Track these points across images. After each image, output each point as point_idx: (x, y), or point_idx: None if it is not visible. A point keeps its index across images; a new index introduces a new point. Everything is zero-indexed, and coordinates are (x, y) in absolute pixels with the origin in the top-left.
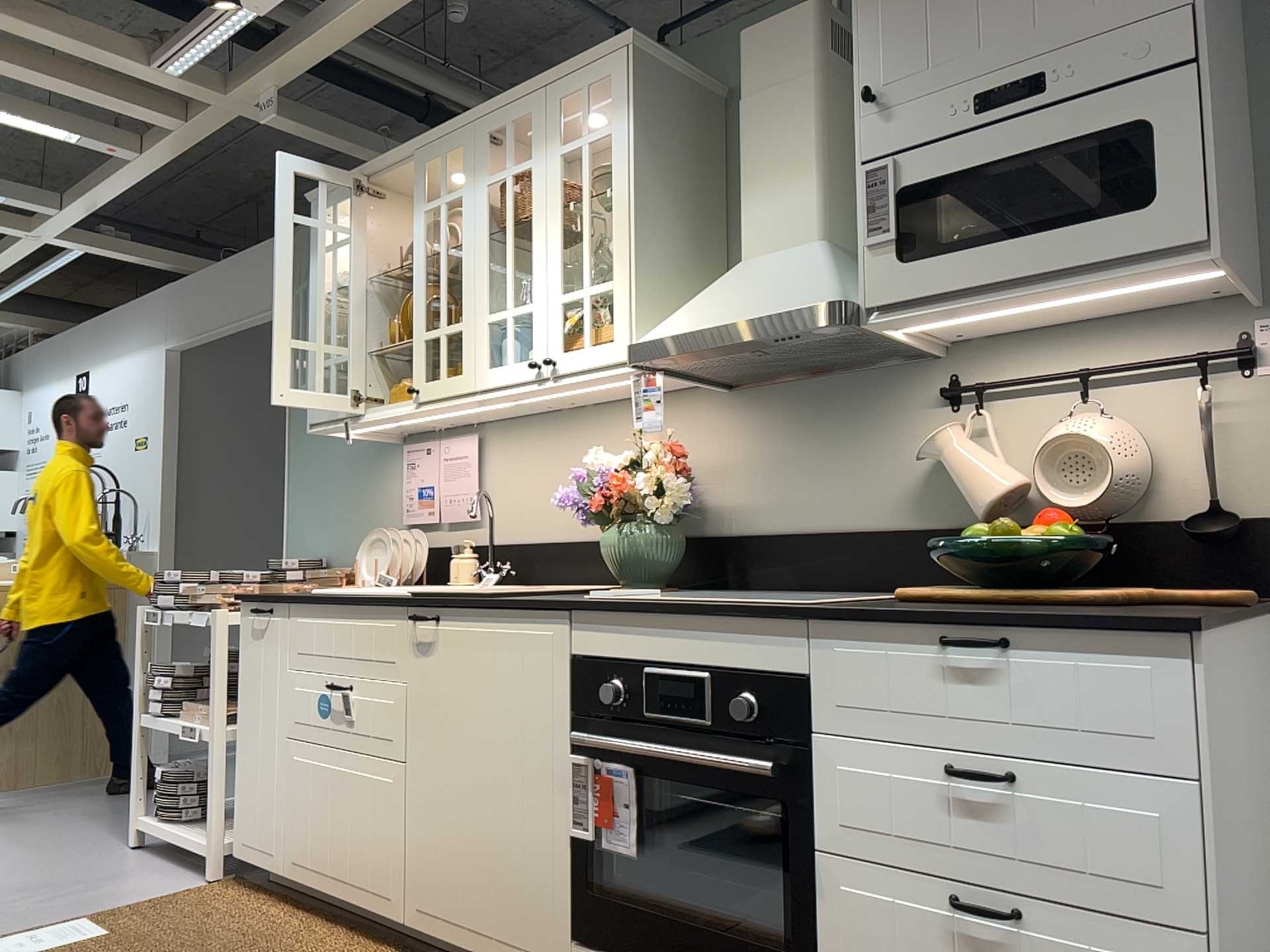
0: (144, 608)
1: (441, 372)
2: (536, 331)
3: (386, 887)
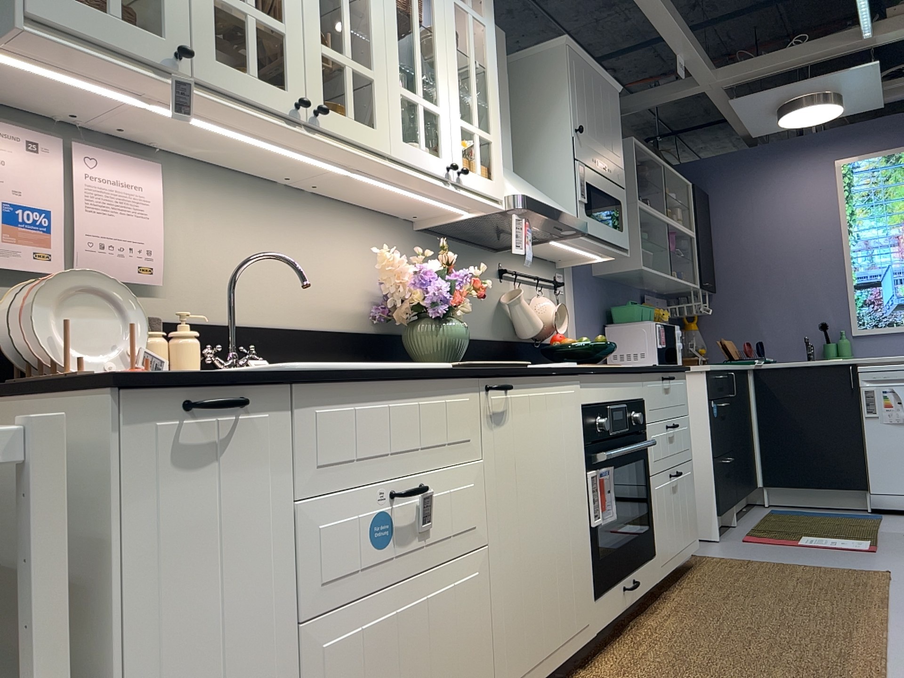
0: None
1: (350, 111)
2: (445, 137)
3: None
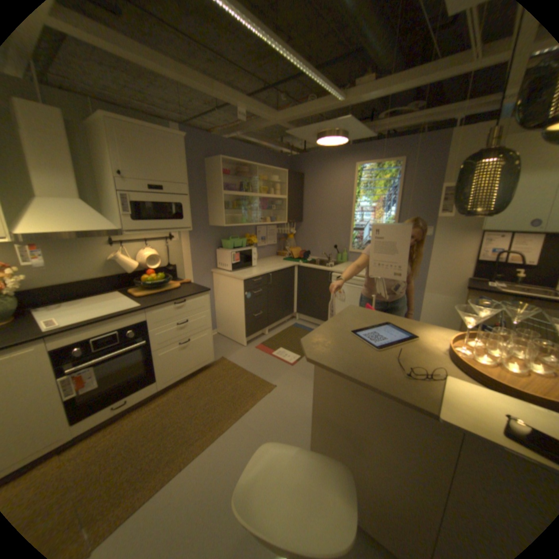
0: None
1: None
2: None
3: None
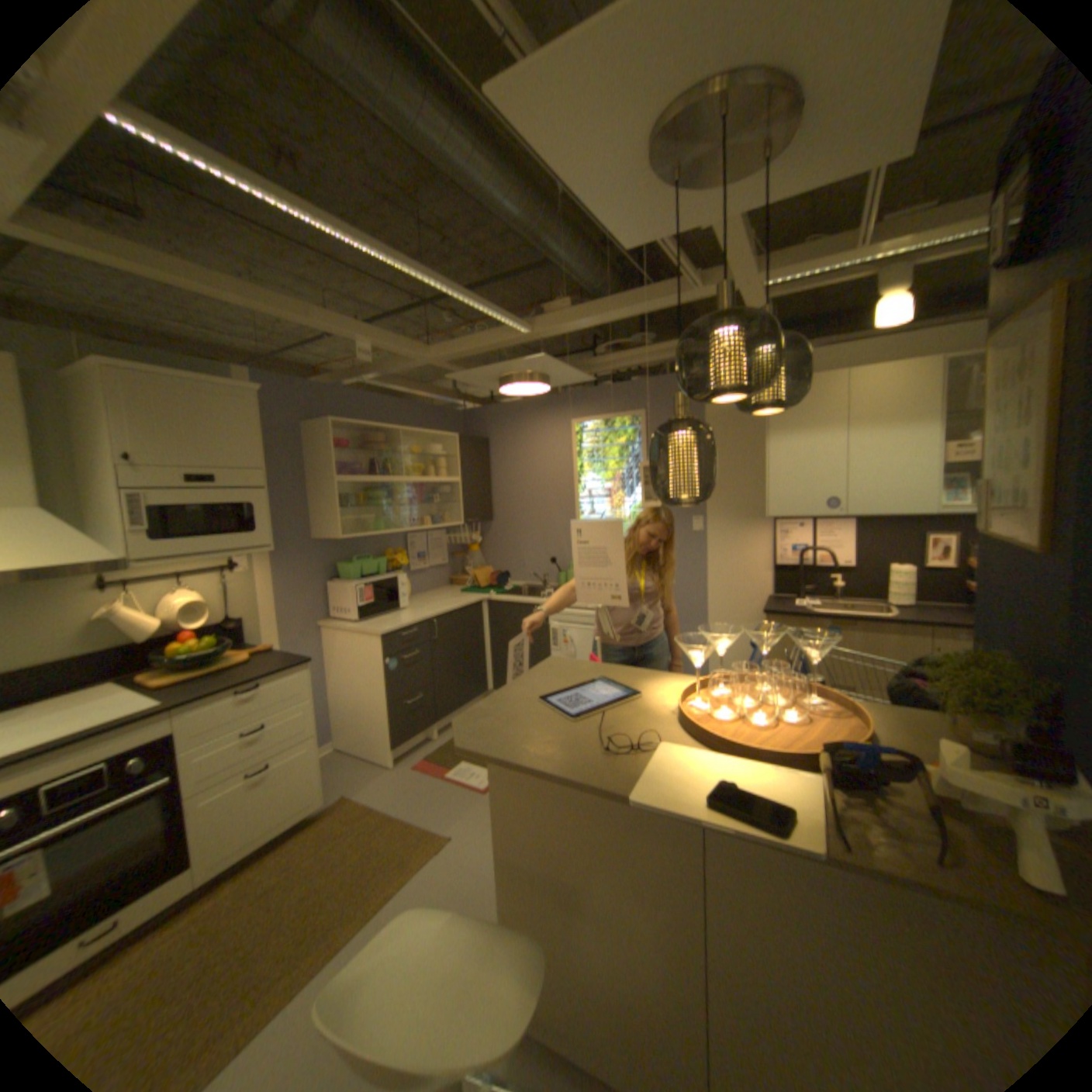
0: None
1: None
2: None
3: None
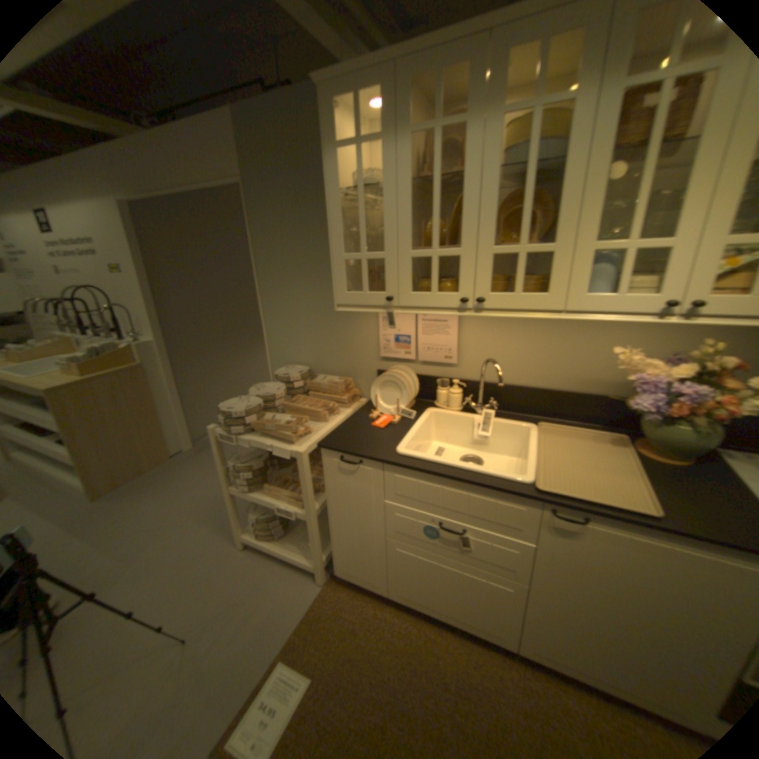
0: (213, 430)
1: (520, 288)
2: (678, 270)
3: (503, 637)
